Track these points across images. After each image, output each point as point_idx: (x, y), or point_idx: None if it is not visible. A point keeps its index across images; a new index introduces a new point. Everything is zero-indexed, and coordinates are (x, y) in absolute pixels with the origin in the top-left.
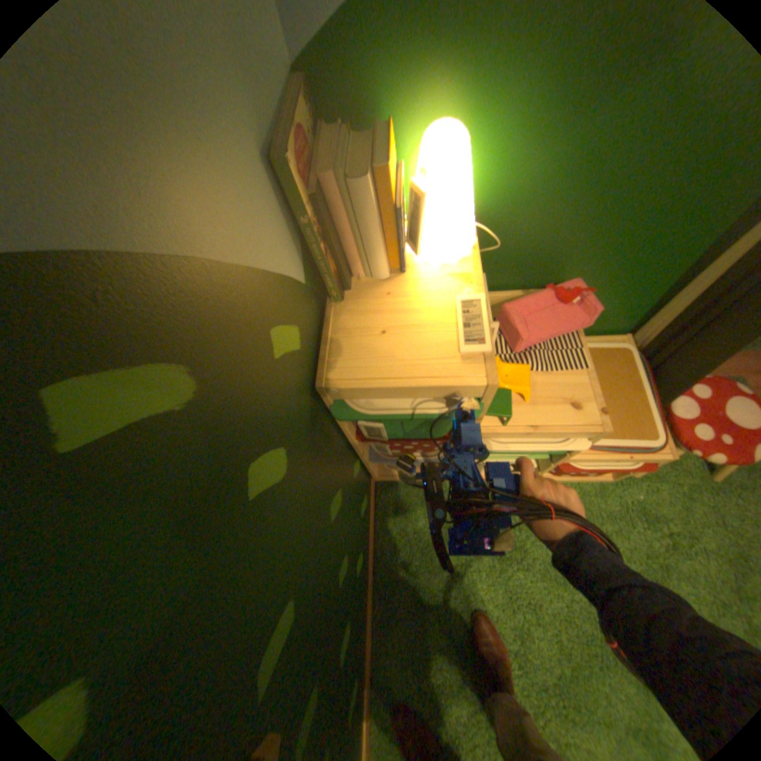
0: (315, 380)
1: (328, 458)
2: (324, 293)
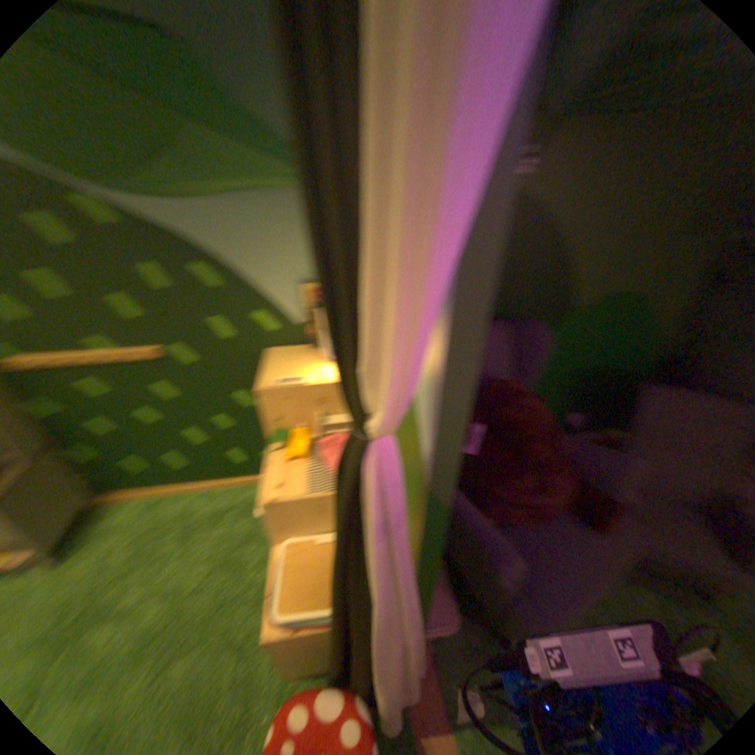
0: (265, 349)
1: (249, 378)
2: (310, 343)
